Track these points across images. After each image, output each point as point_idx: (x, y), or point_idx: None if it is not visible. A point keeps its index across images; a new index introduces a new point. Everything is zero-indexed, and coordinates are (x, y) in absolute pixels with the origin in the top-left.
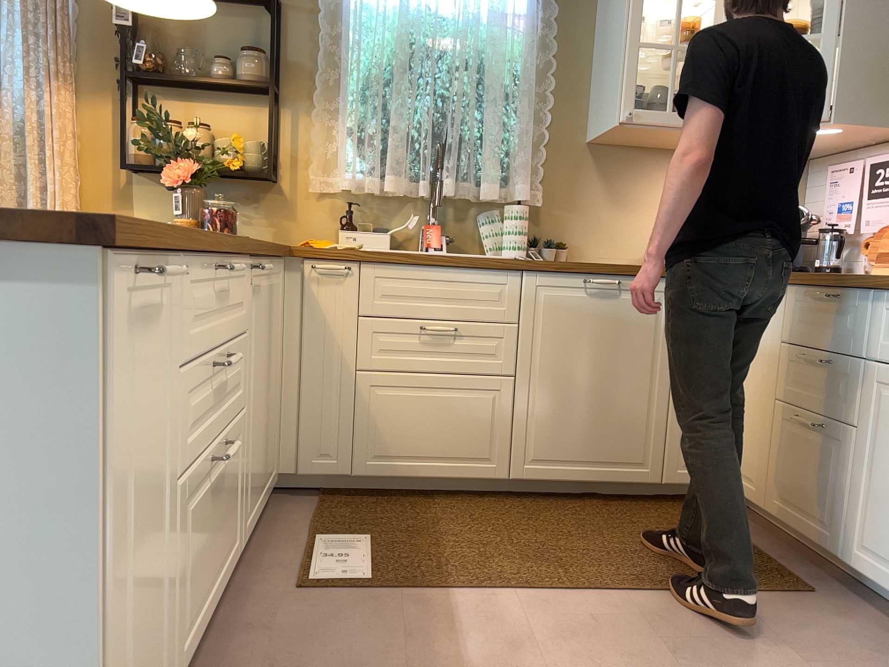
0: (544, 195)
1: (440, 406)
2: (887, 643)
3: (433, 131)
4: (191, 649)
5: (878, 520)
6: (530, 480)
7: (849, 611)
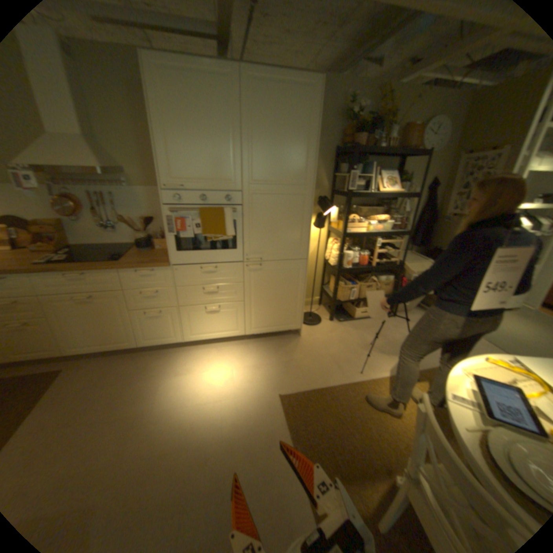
0: None
1: None
2: (93, 365)
3: None
4: None
5: (69, 339)
6: None
7: (73, 366)
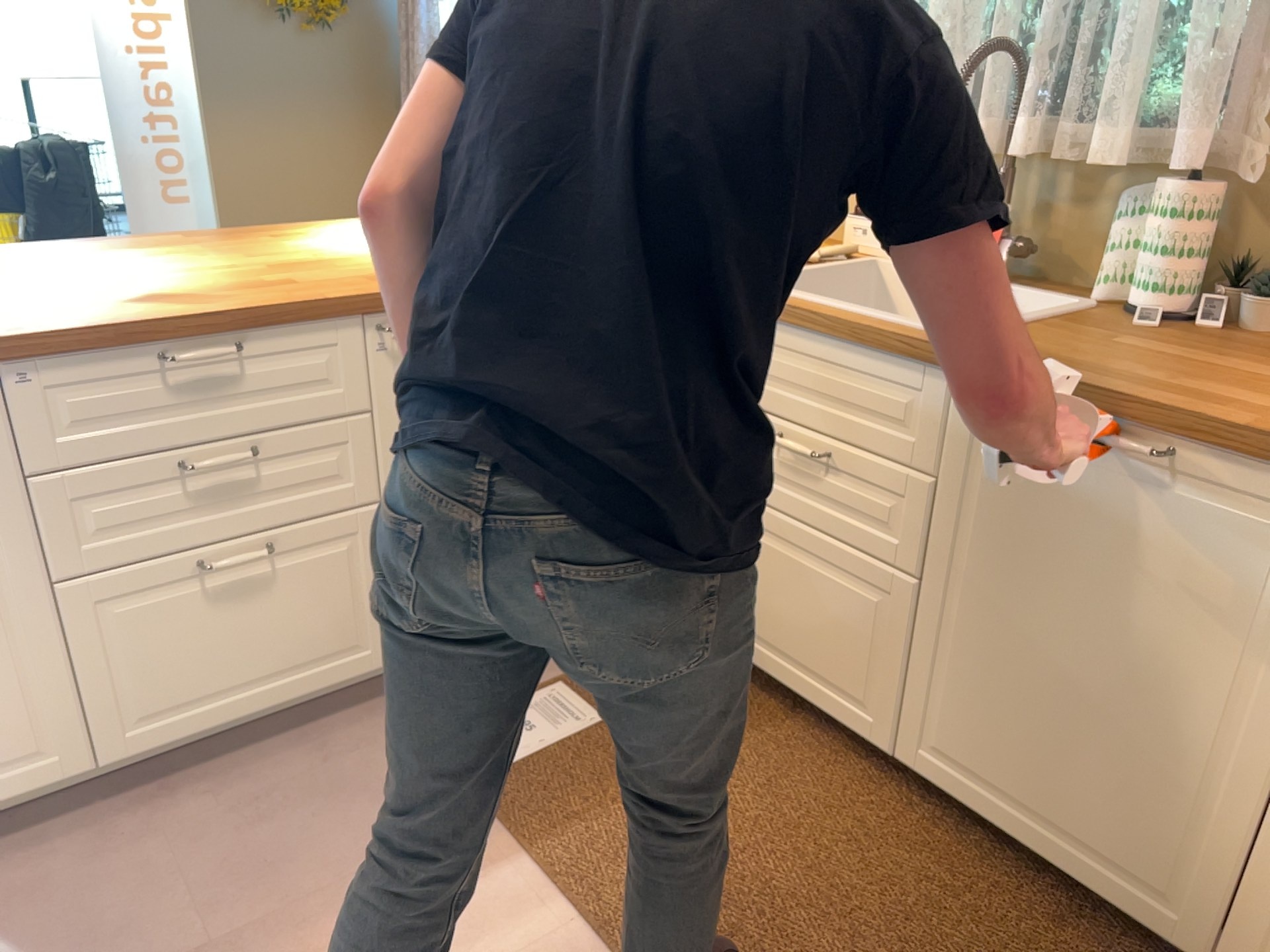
0: (1269, 158)
1: (800, 577)
2: None
3: (1039, 5)
4: (191, 735)
5: None
6: (925, 777)
7: None
